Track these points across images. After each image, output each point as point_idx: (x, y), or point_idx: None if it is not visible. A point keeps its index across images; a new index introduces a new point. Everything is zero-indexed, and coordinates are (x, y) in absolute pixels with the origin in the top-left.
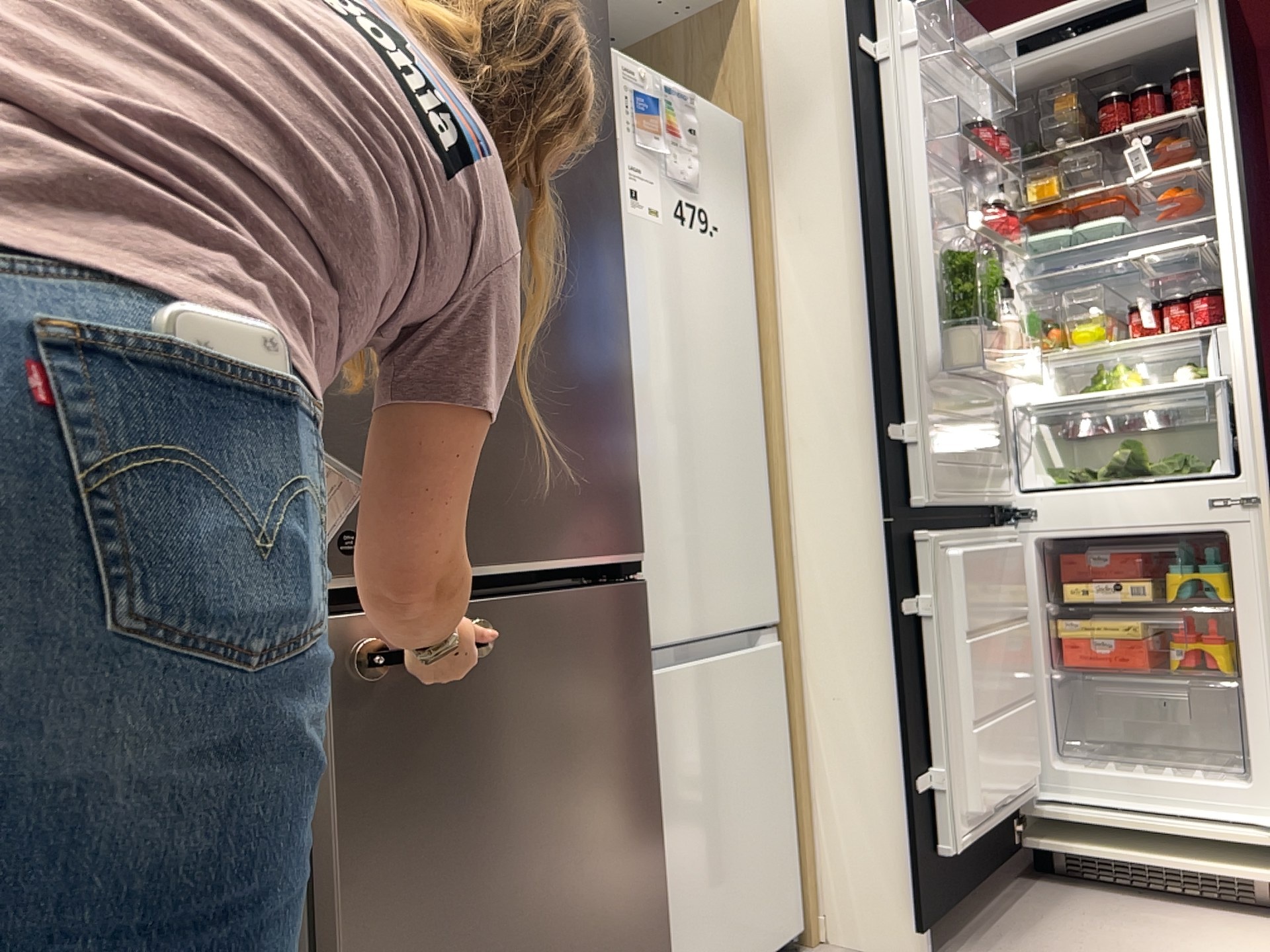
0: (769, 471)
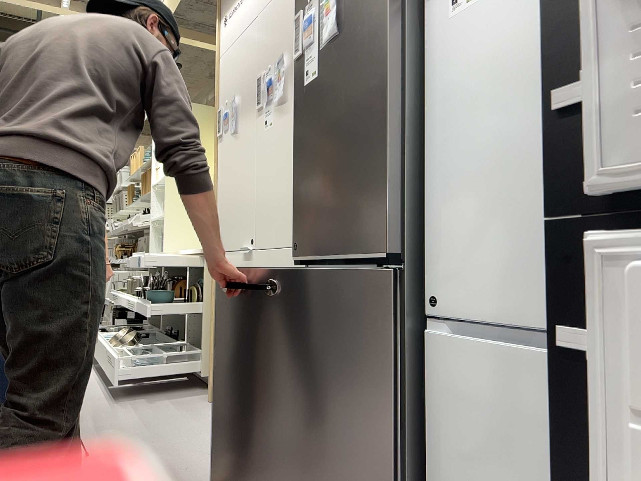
0: None
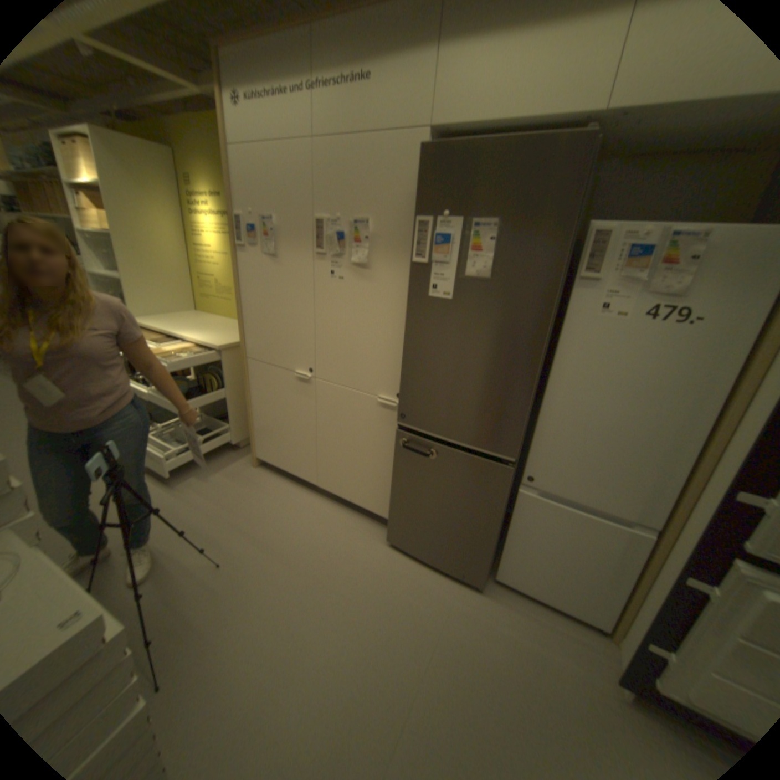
0: (701, 463)
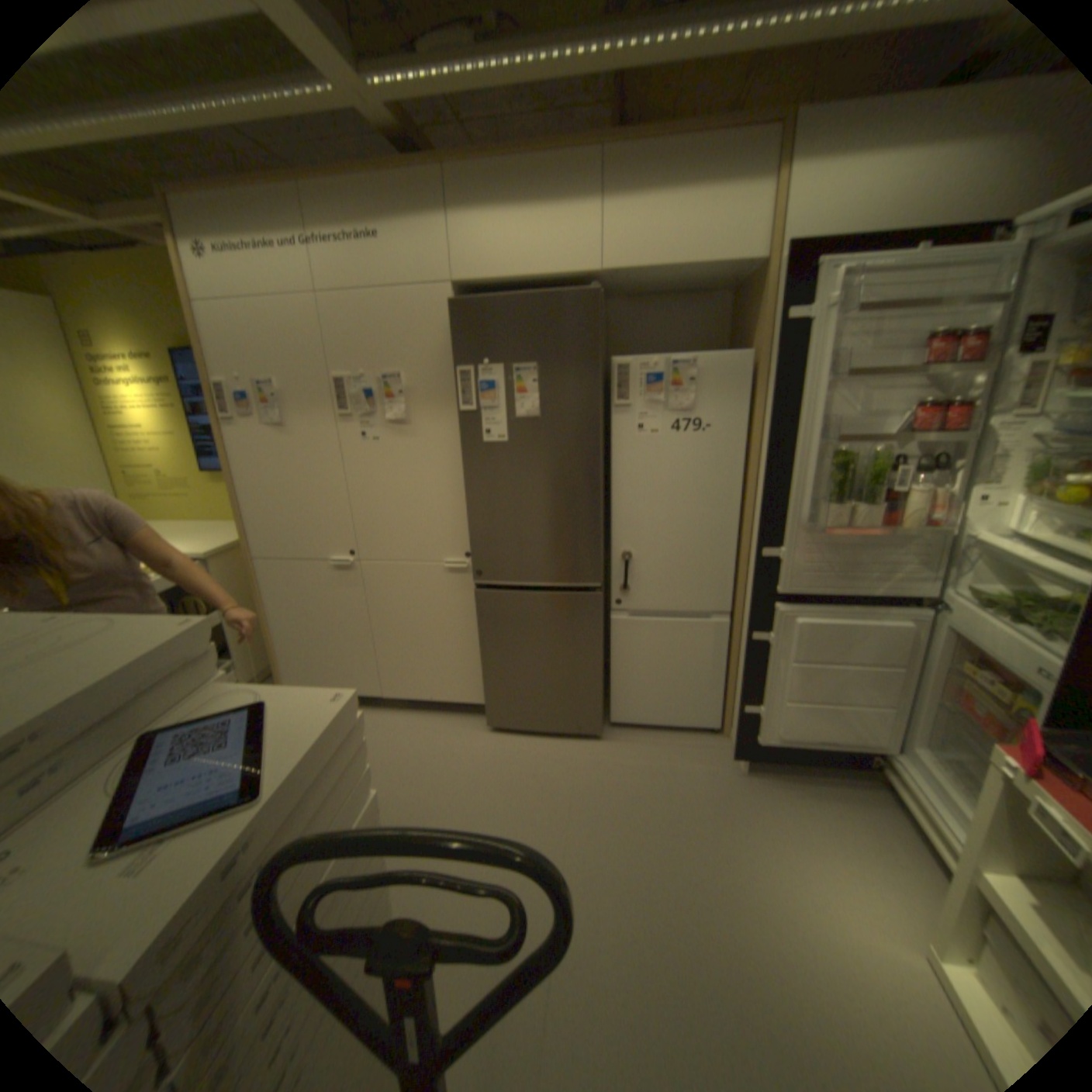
0: (741, 543)
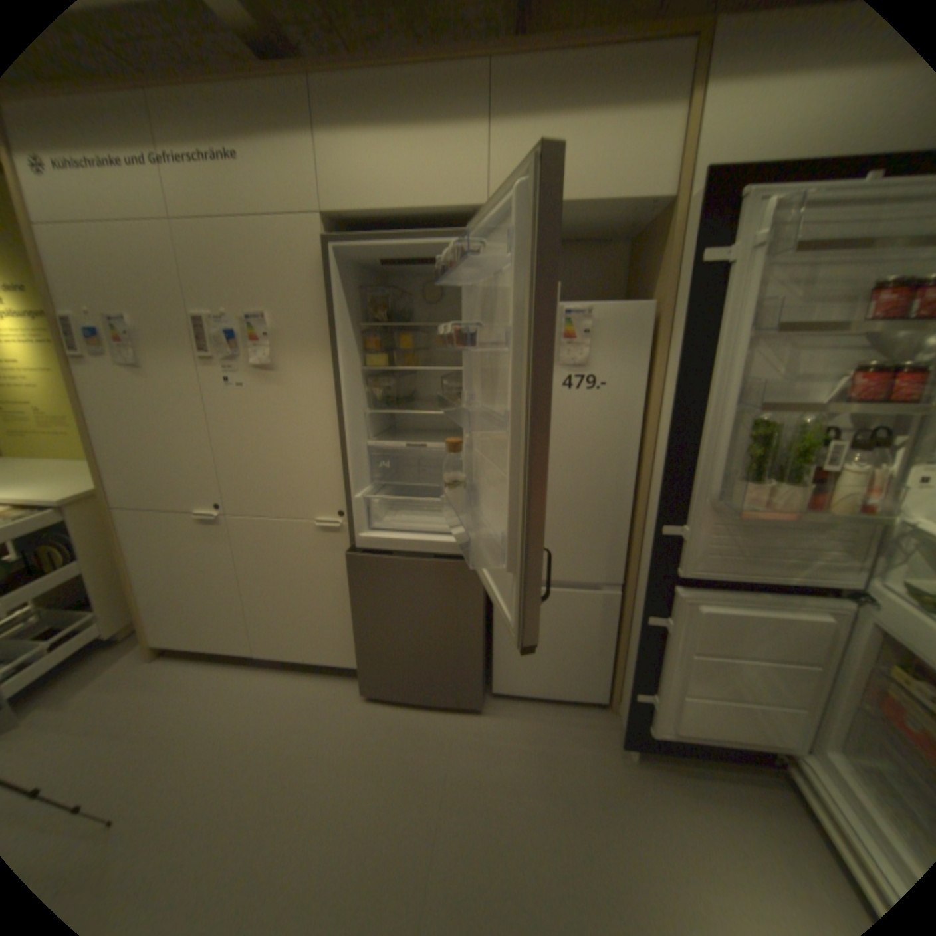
0: (636, 511)
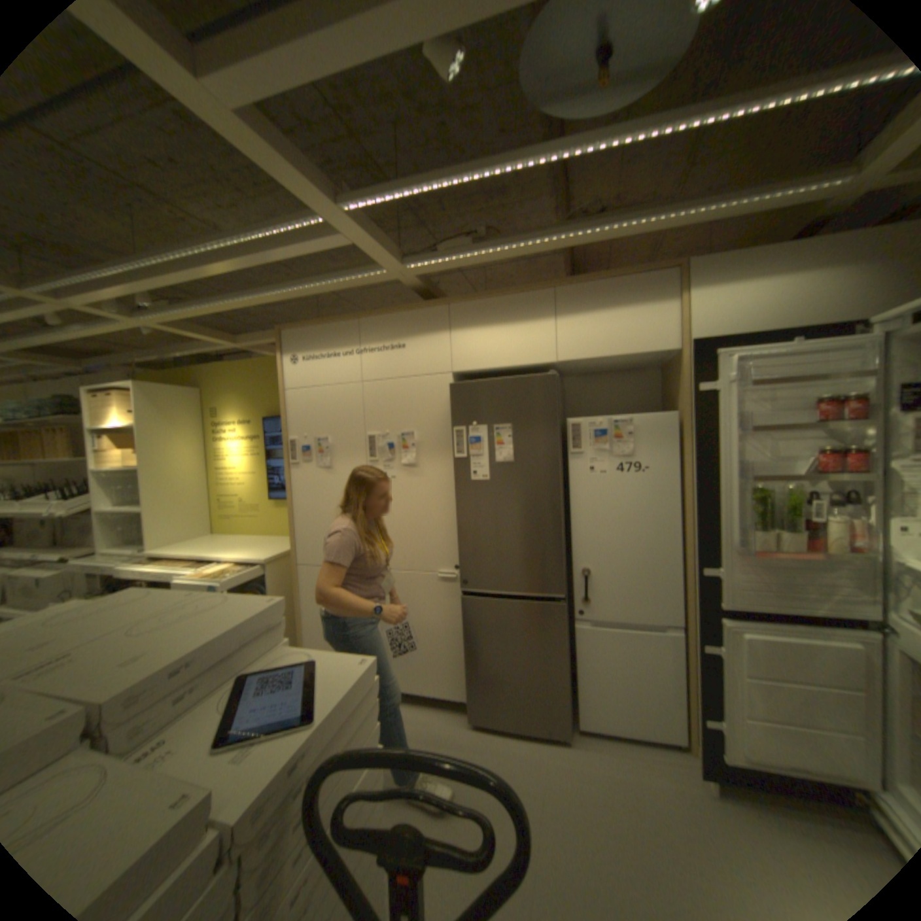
0: (687, 565)
